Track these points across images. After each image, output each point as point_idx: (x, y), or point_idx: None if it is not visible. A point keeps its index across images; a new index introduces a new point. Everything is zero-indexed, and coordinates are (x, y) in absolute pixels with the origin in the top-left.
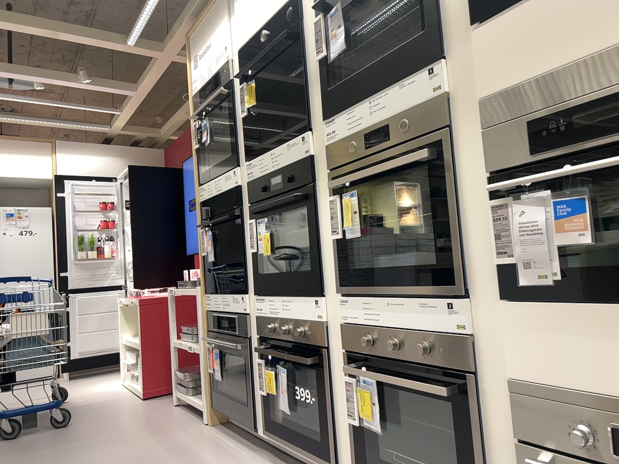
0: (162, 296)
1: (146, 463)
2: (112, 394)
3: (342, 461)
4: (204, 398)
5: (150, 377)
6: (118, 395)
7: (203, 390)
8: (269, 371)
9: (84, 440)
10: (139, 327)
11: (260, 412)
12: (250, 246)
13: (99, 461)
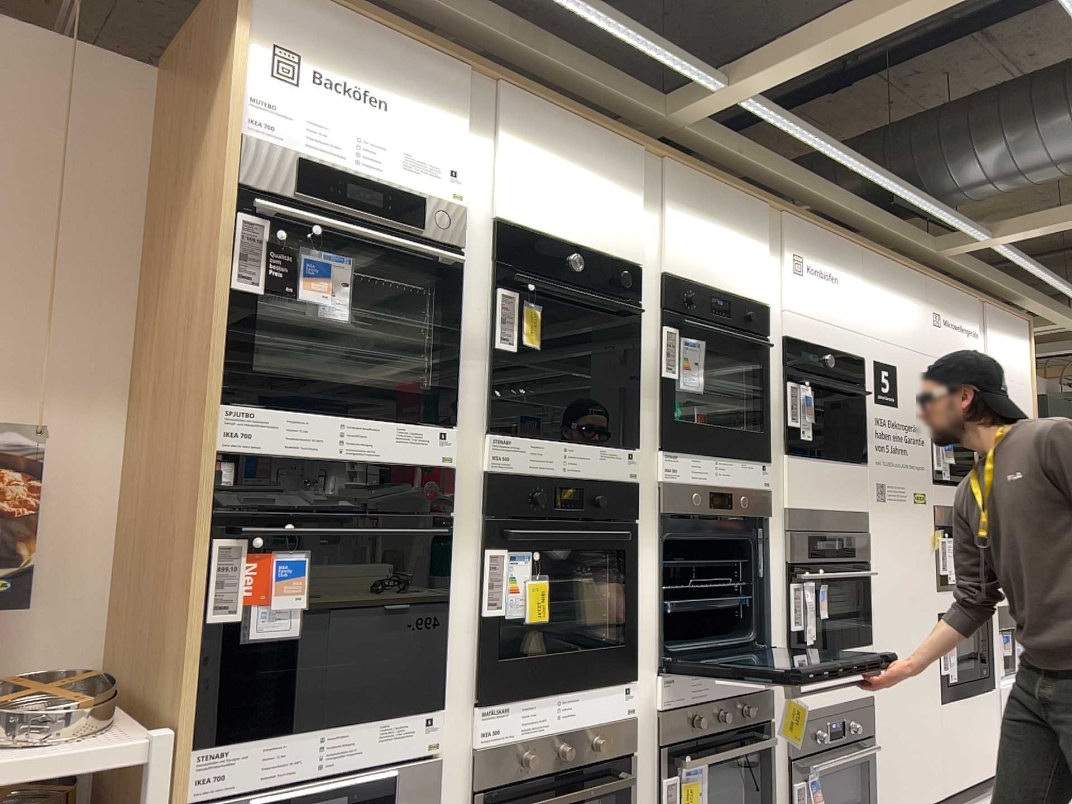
0: None
1: None
2: None
3: None
4: None
5: None
6: None
7: None
8: None
9: None
10: None
11: None
12: (492, 596)
13: None
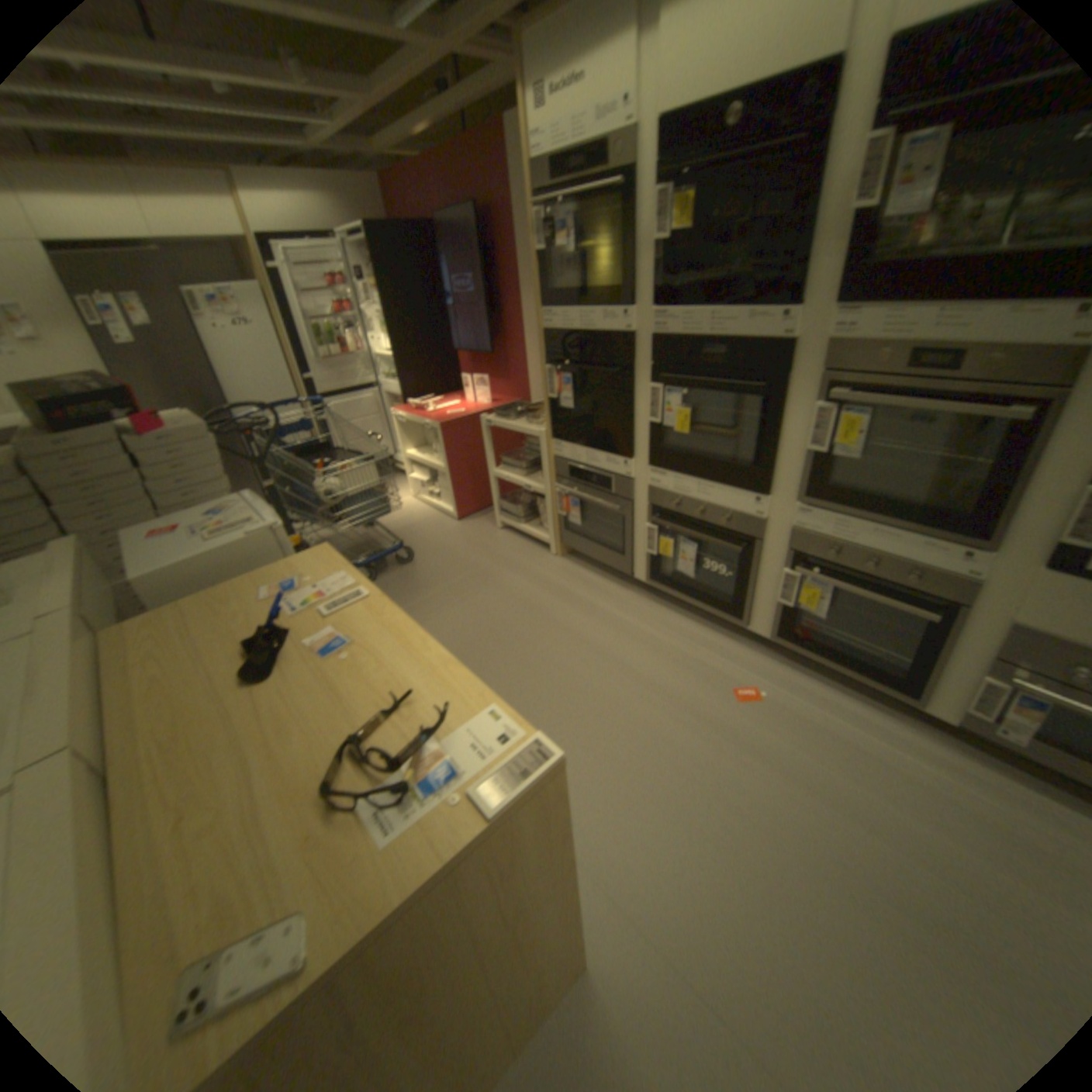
0: (458, 419)
1: (537, 610)
2: (416, 517)
3: (753, 621)
4: (552, 538)
5: (460, 503)
6: (423, 517)
7: (551, 531)
8: (664, 540)
9: (447, 584)
10: (442, 456)
11: (640, 565)
12: (650, 417)
13: (488, 610)
